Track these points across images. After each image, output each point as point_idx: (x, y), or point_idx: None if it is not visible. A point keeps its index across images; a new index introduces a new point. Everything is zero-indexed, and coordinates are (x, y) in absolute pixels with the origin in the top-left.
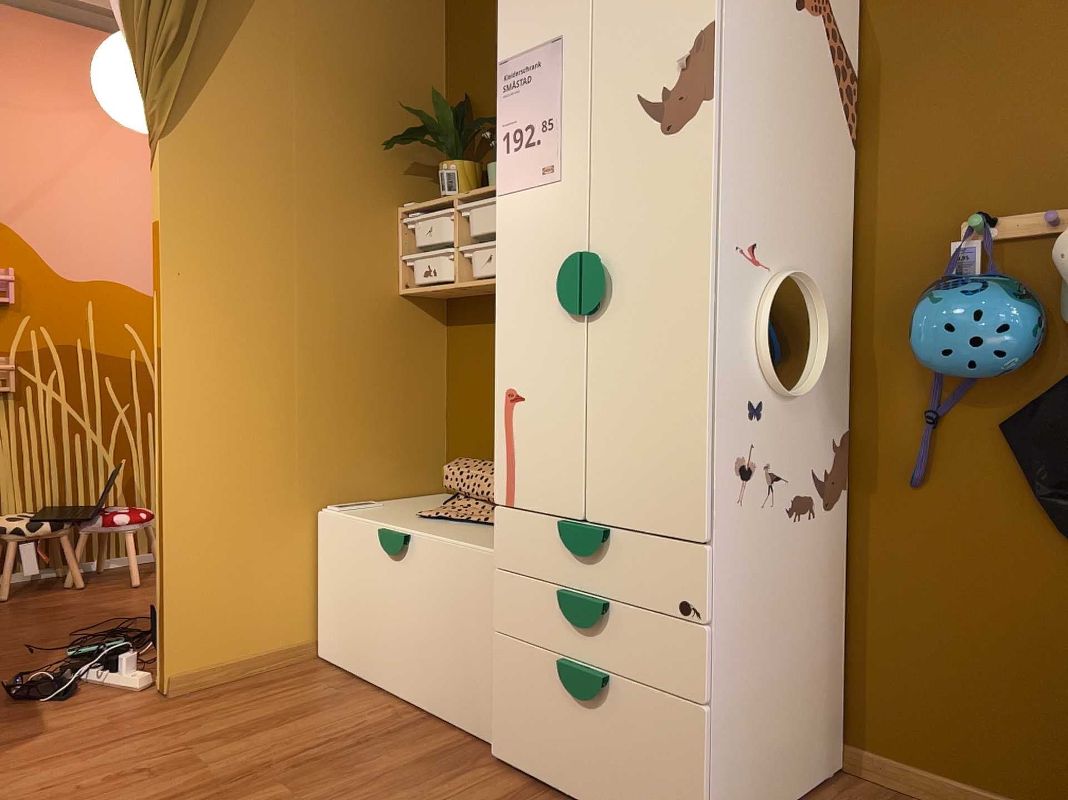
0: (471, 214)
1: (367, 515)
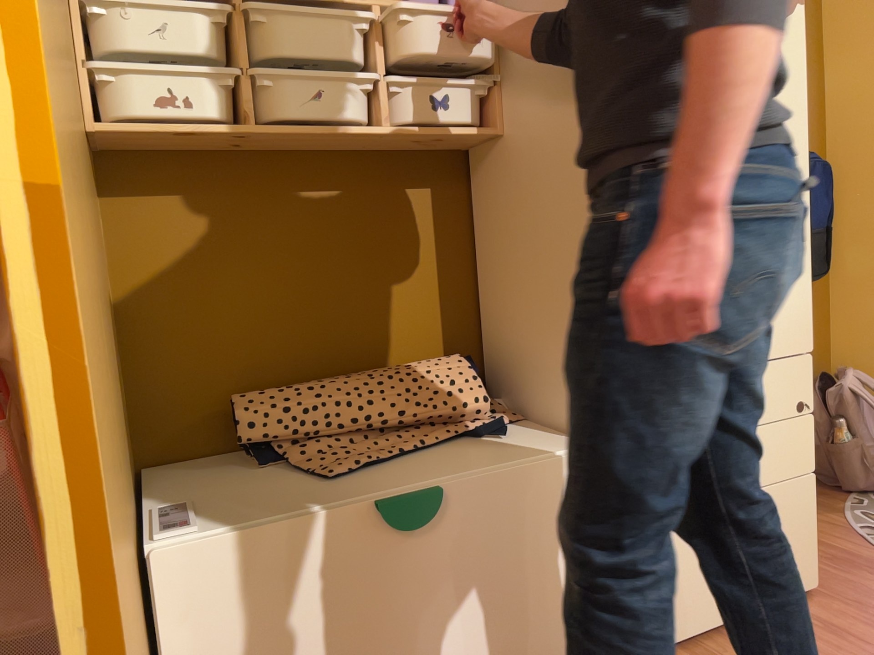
0: (274, 27)
1: (271, 511)
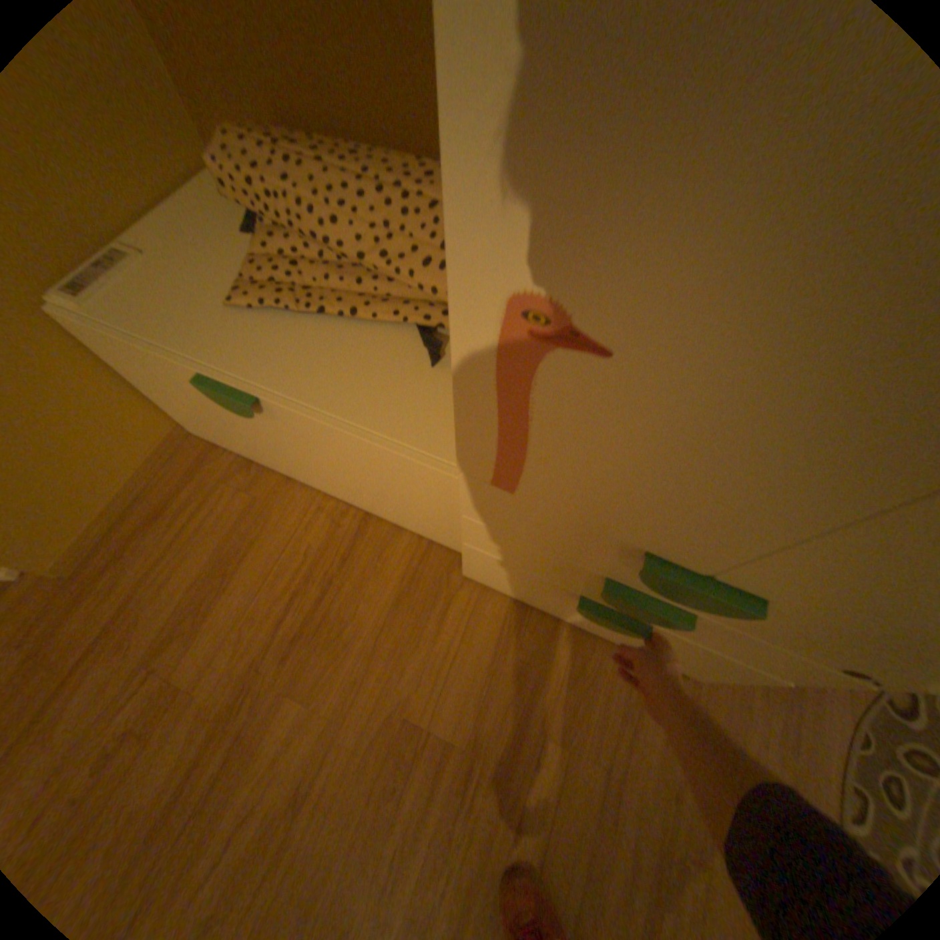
0: None
1: (141, 314)
